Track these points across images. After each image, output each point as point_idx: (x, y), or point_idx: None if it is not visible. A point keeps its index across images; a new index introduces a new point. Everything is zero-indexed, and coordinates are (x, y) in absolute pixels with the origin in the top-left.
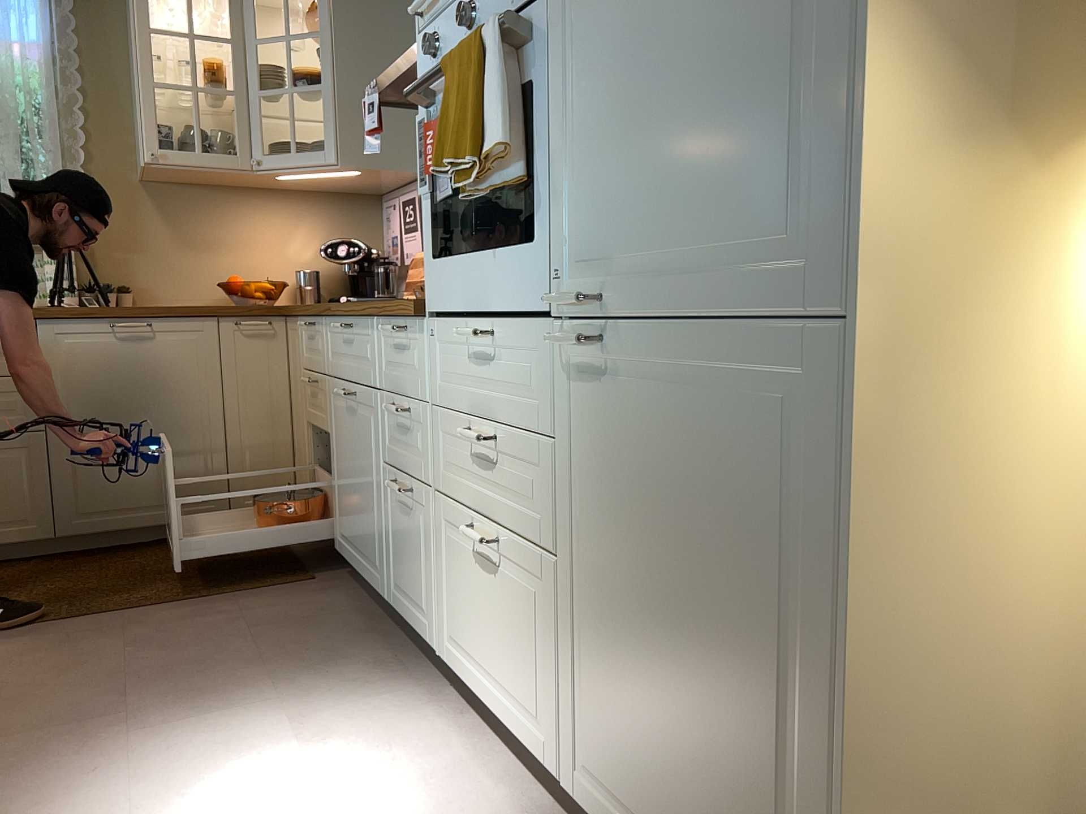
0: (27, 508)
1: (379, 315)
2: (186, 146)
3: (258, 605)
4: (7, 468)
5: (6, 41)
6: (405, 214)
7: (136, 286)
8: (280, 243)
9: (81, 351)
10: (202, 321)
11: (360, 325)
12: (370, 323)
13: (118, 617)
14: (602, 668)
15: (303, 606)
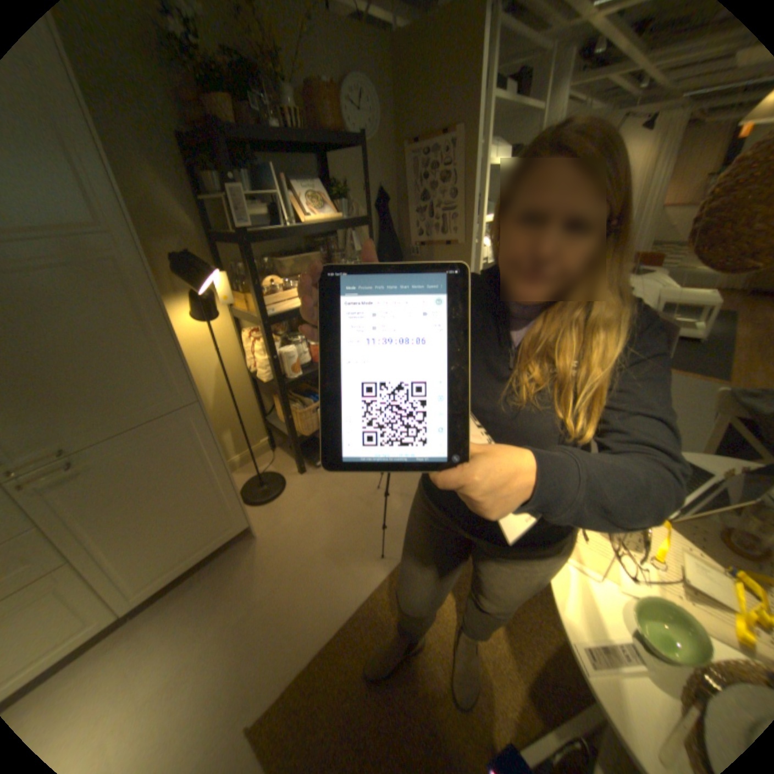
0: None
1: None
2: None
3: None
4: None
5: None
6: None
7: None
8: None
9: None
10: None
11: None
12: None
13: None
14: (120, 561)
15: None
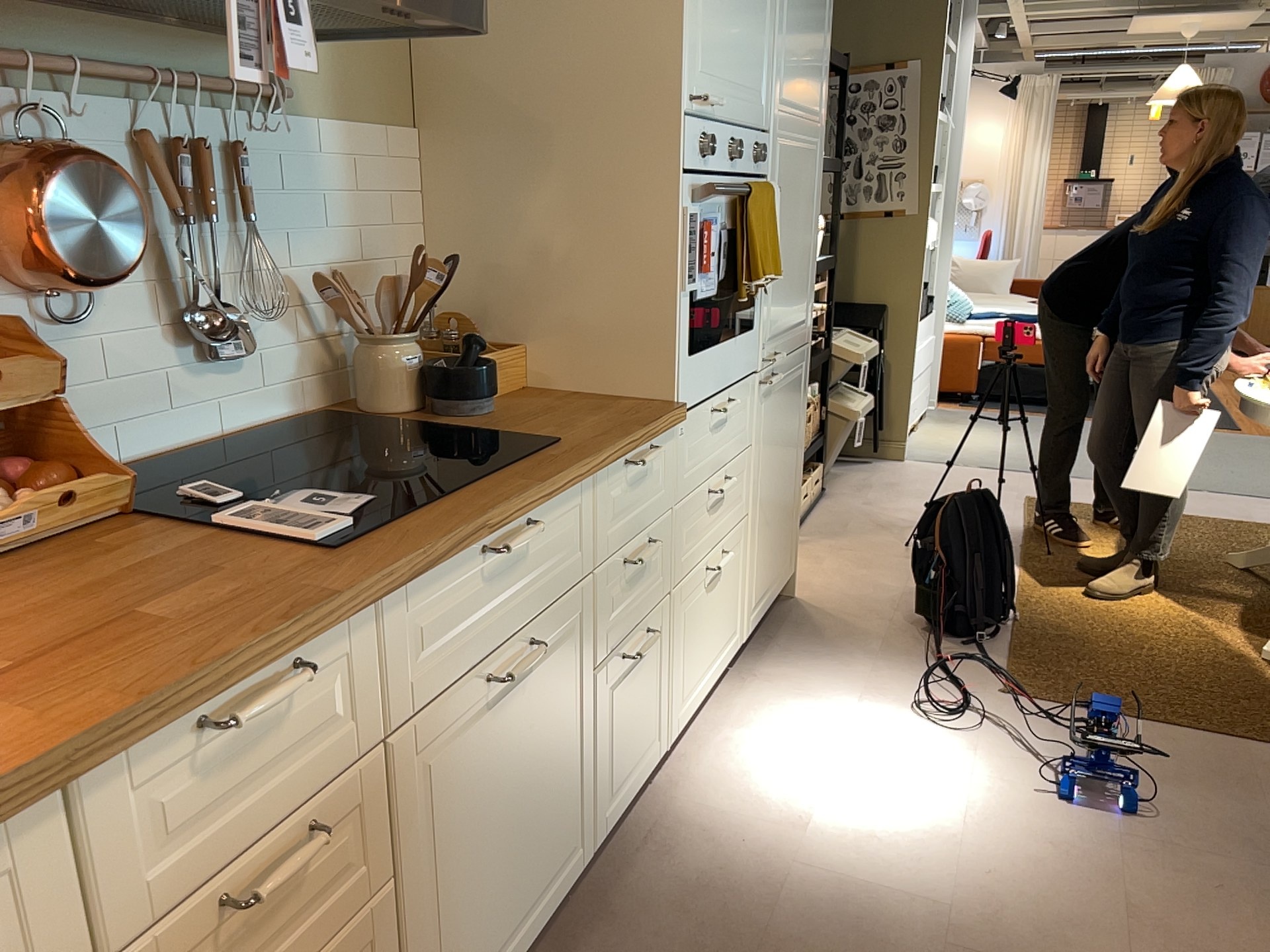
0: None
1: (631, 451)
2: None
3: None
4: None
5: None
6: None
7: None
8: None
9: None
10: None
11: (554, 504)
12: (587, 483)
13: None
14: (760, 539)
15: None
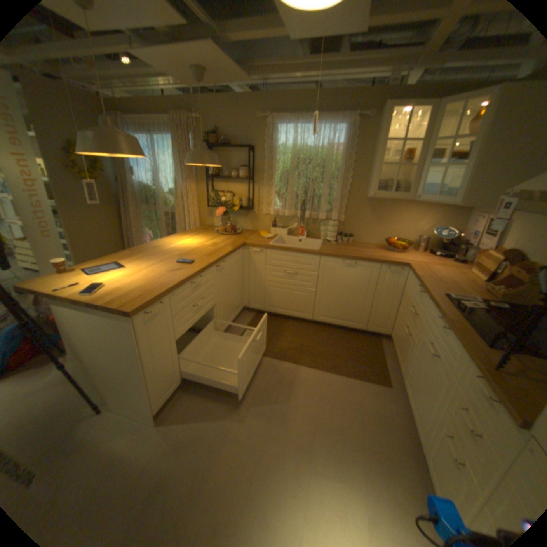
0: (307, 309)
1: (478, 368)
2: (389, 188)
3: (368, 396)
4: (304, 297)
5: (333, 145)
6: (491, 226)
7: (356, 234)
8: (416, 223)
9: (332, 268)
10: (375, 264)
11: (457, 338)
12: (466, 352)
13: (322, 374)
14: None
15: (385, 408)
